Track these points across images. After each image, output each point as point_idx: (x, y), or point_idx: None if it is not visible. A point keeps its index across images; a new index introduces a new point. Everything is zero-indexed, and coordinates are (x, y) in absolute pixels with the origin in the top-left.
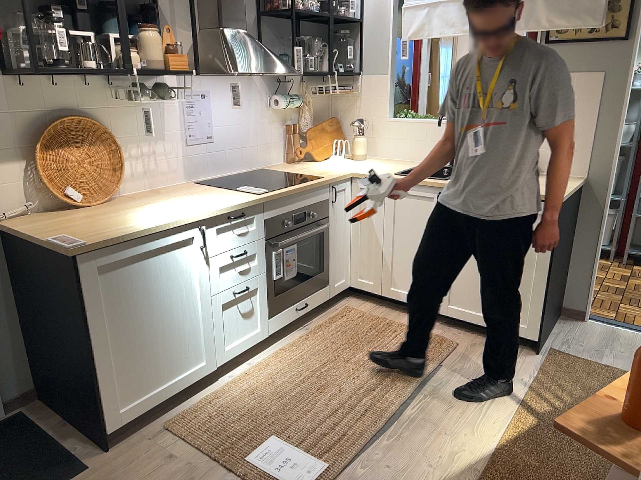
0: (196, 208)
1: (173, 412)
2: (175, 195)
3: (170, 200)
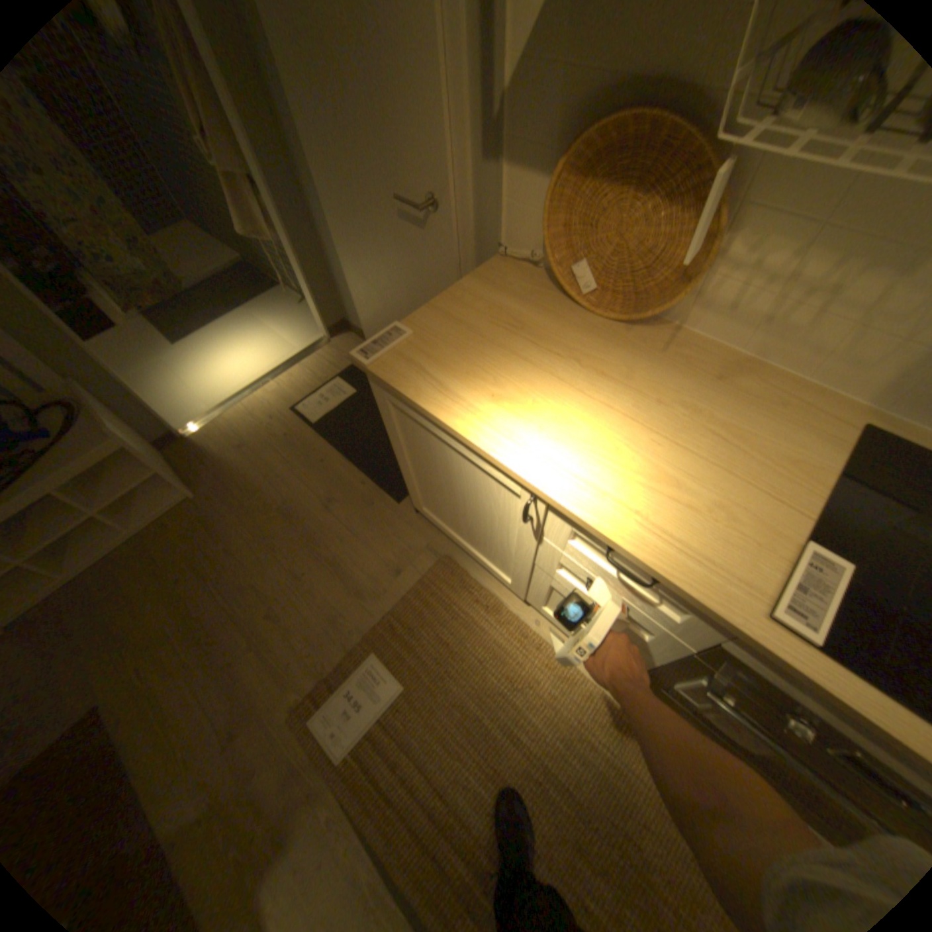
0: (584, 471)
1: (467, 561)
2: (718, 409)
3: (666, 410)
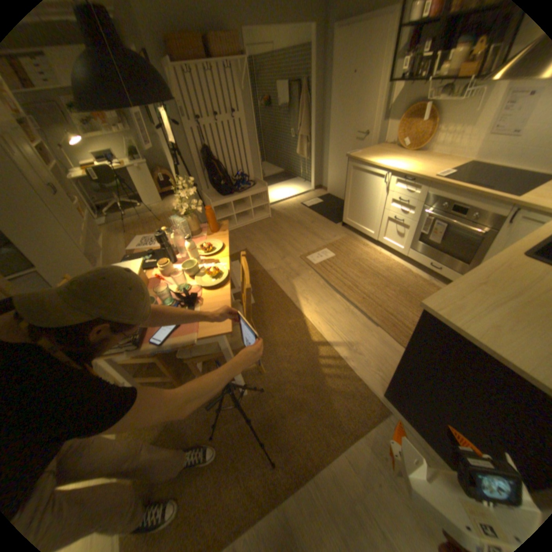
0: (400, 165)
1: (357, 236)
2: (435, 160)
3: (422, 160)
